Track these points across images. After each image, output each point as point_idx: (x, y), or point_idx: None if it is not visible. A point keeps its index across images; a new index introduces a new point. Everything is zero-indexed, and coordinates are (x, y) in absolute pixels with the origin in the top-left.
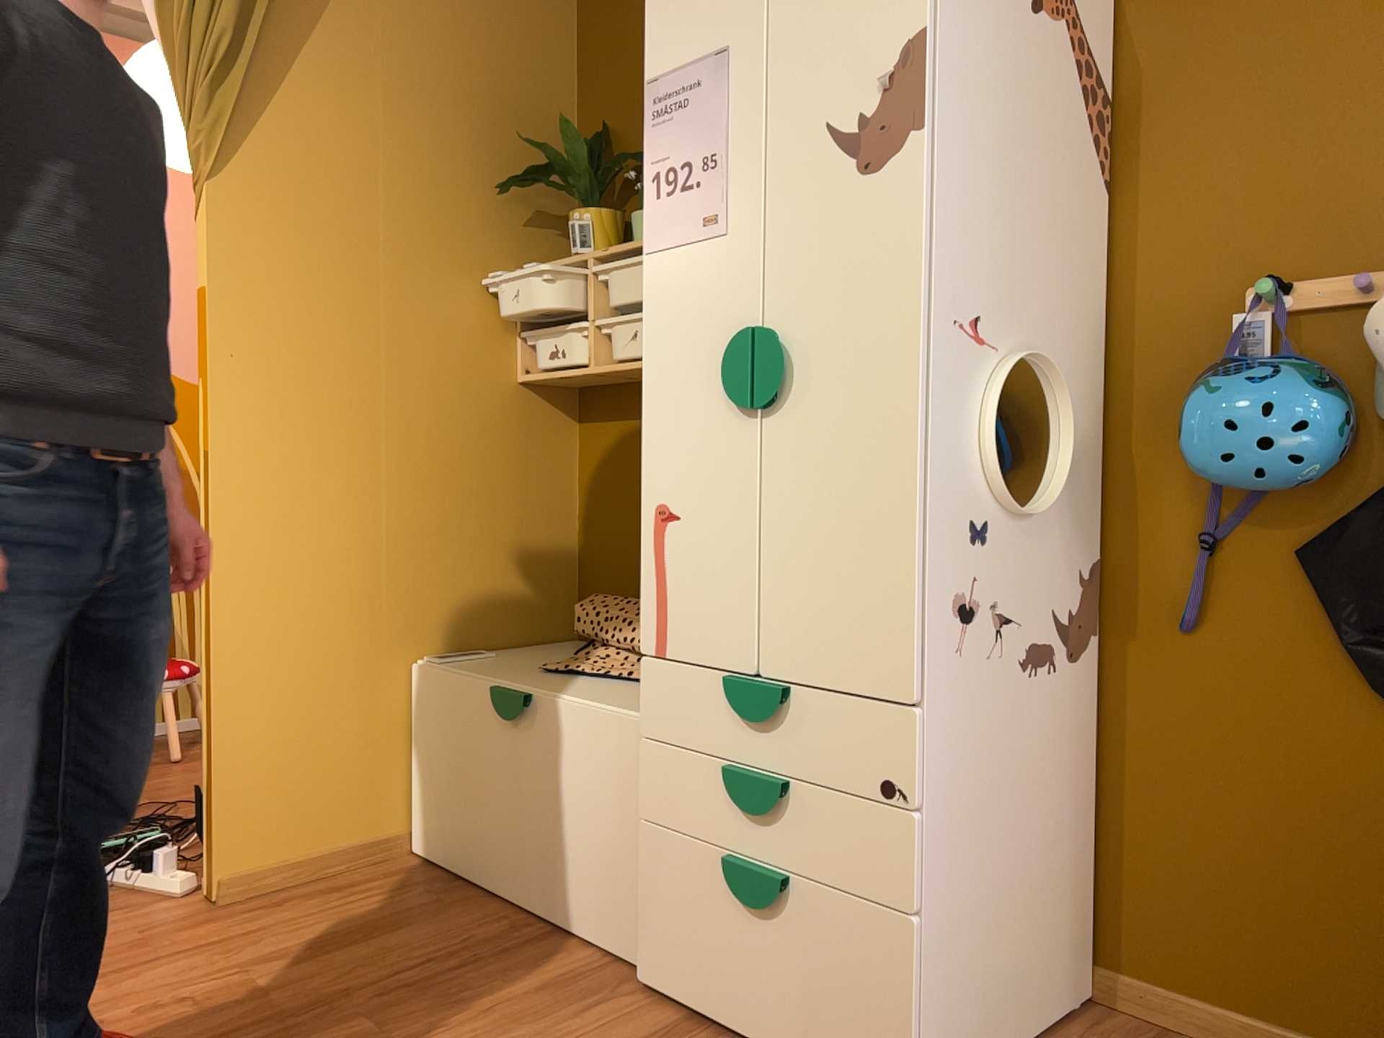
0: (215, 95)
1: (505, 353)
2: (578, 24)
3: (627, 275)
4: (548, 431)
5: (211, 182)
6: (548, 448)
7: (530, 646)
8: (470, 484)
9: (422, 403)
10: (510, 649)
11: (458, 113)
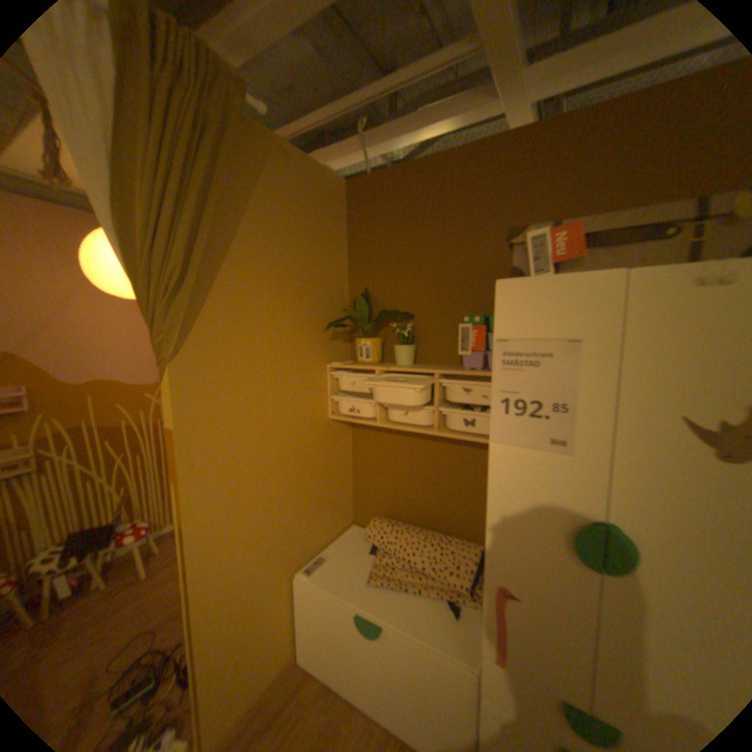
0: (168, 305)
1: (323, 407)
2: (346, 233)
3: (402, 383)
4: (340, 435)
5: (169, 362)
6: (341, 444)
7: (338, 537)
8: (312, 476)
9: (290, 447)
10: (331, 544)
11: (299, 289)
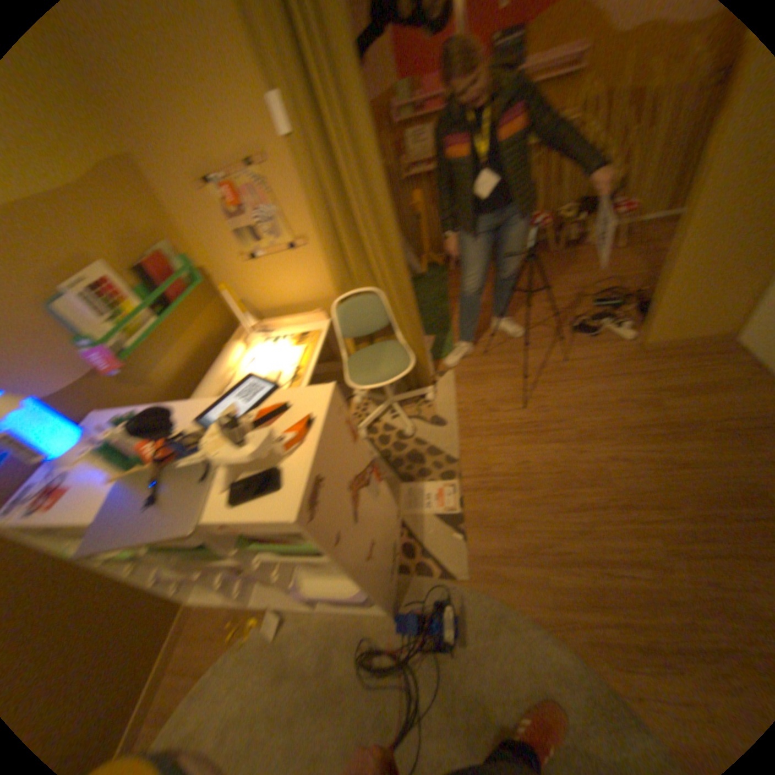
0: None
1: None
2: None
3: None
4: None
5: None
6: None
7: None
8: None
9: None
10: None
11: None
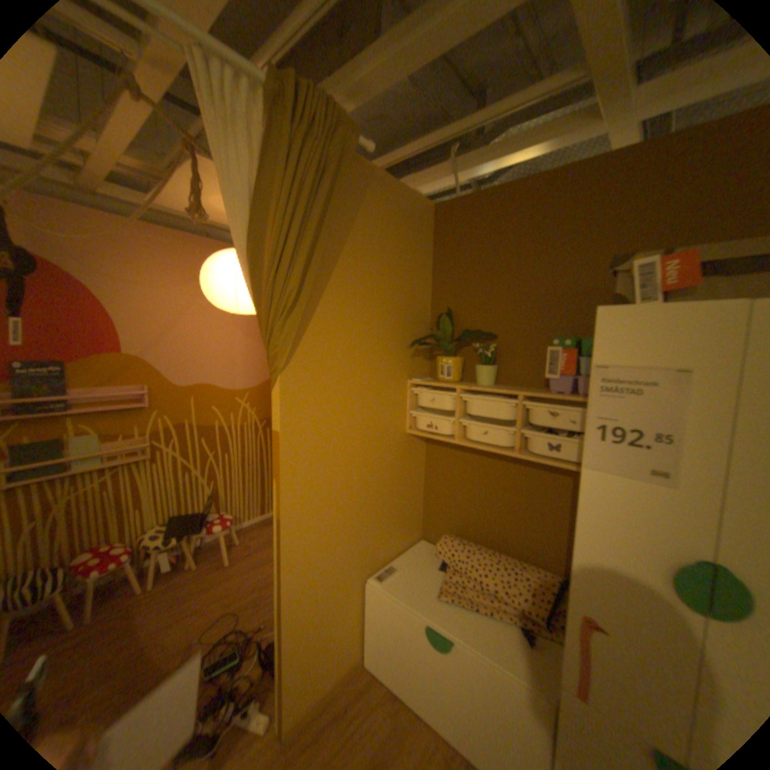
0: (282, 323)
1: (401, 421)
2: (432, 254)
3: (483, 403)
4: (415, 450)
5: (280, 372)
6: (415, 458)
7: (407, 550)
8: (387, 487)
9: (370, 457)
10: (401, 556)
11: (387, 308)
